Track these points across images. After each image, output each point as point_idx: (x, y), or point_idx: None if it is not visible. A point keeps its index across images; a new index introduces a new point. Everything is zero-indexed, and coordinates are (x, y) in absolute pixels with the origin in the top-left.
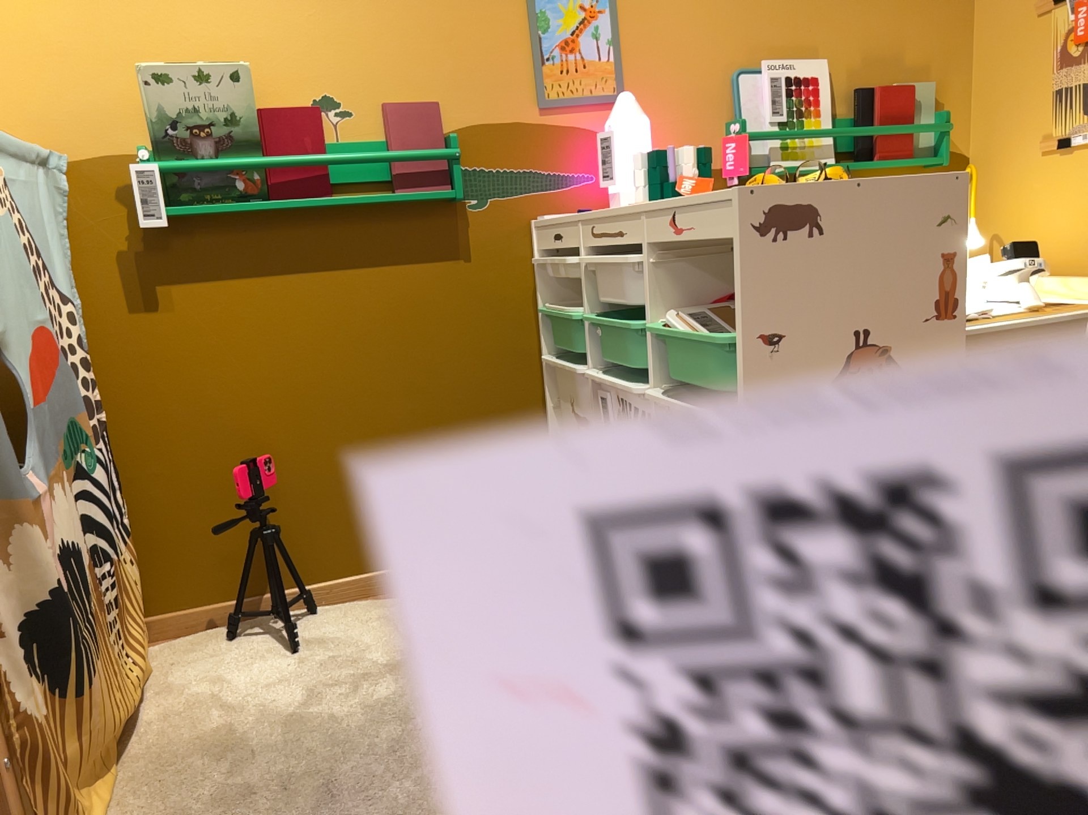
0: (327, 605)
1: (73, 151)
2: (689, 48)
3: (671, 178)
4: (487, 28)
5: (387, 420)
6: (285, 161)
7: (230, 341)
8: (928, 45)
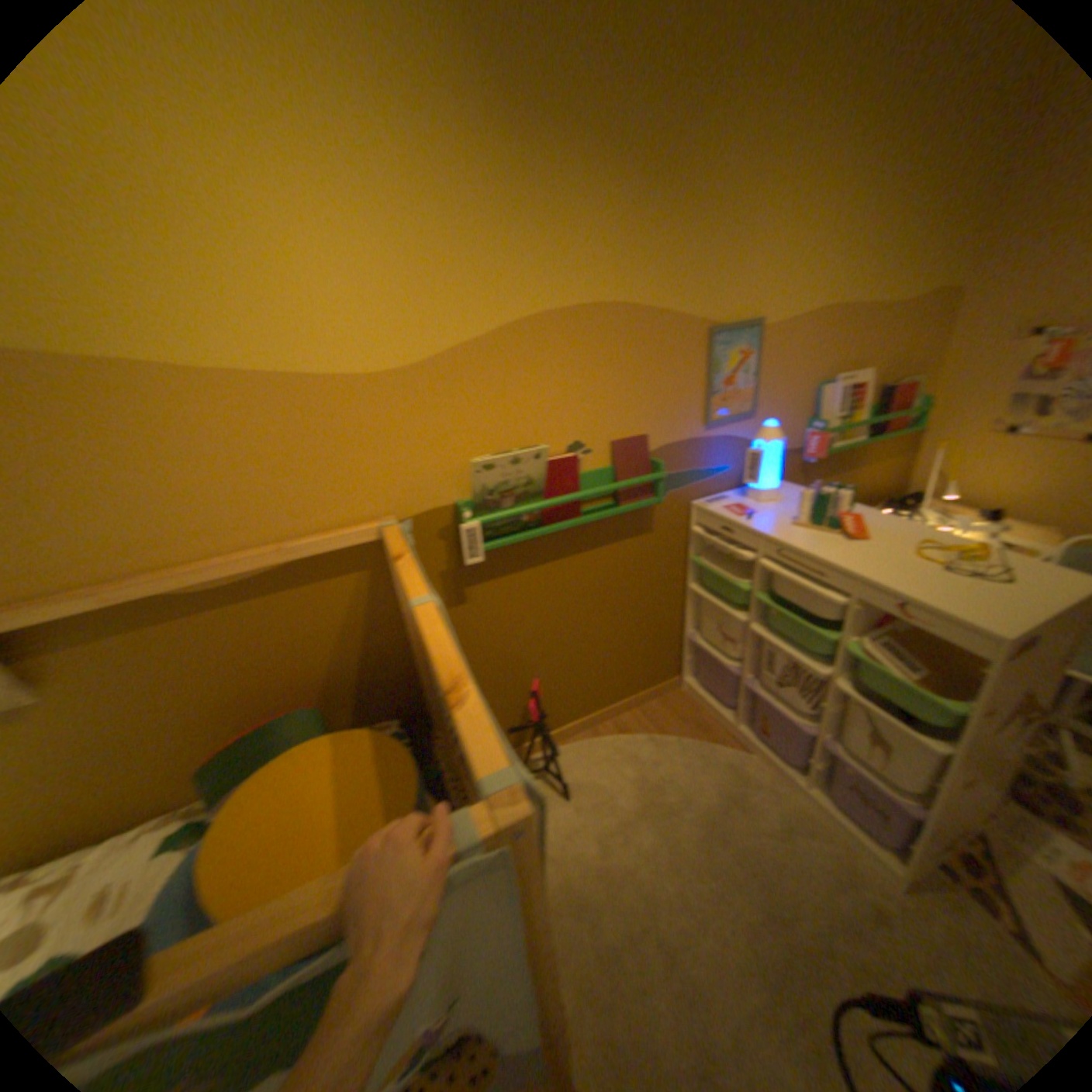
0: (562, 748)
1: (405, 510)
2: (796, 369)
3: (836, 515)
4: (679, 374)
5: (596, 638)
6: (558, 502)
7: (507, 613)
8: (926, 346)
